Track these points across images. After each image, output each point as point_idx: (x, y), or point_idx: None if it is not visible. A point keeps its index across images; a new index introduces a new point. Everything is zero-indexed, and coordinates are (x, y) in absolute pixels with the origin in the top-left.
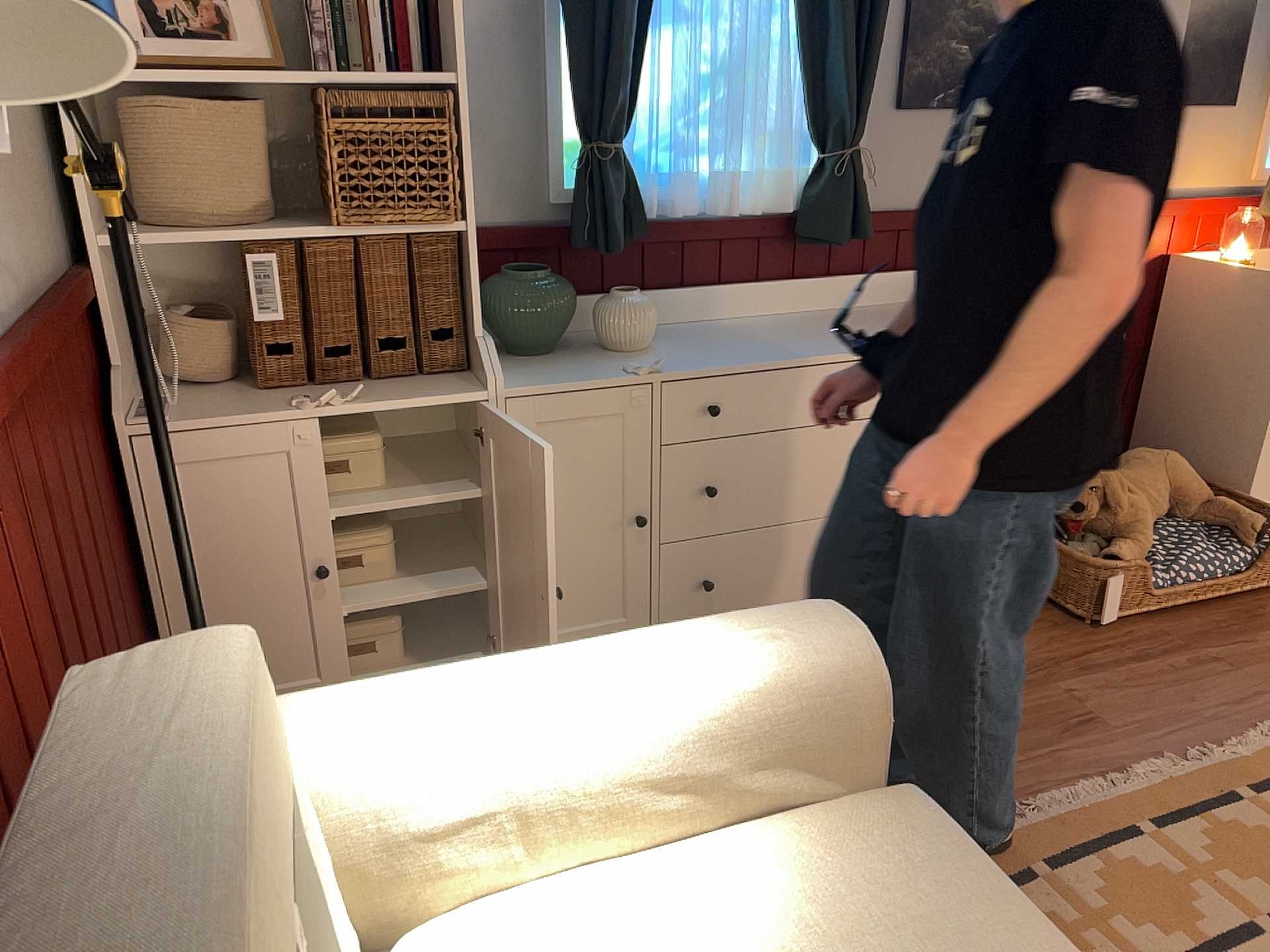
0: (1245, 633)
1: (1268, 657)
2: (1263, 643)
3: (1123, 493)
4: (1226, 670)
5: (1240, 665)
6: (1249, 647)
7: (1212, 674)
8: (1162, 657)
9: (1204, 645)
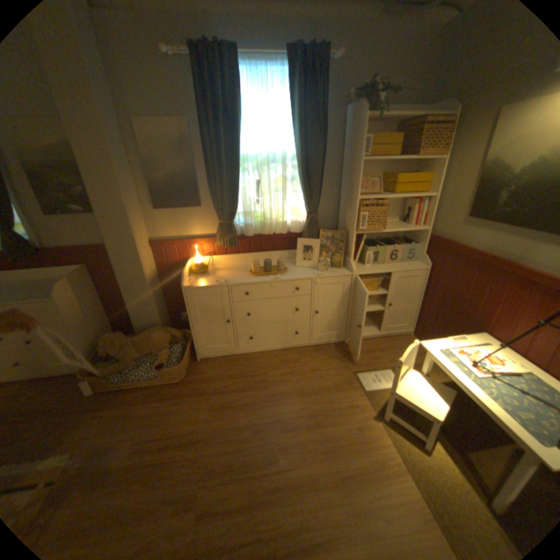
0: (131, 405)
1: (118, 419)
2: (128, 411)
3: (123, 346)
4: (95, 423)
5: (103, 422)
6: (121, 413)
7: (87, 425)
8: (86, 413)
9: (109, 409)
